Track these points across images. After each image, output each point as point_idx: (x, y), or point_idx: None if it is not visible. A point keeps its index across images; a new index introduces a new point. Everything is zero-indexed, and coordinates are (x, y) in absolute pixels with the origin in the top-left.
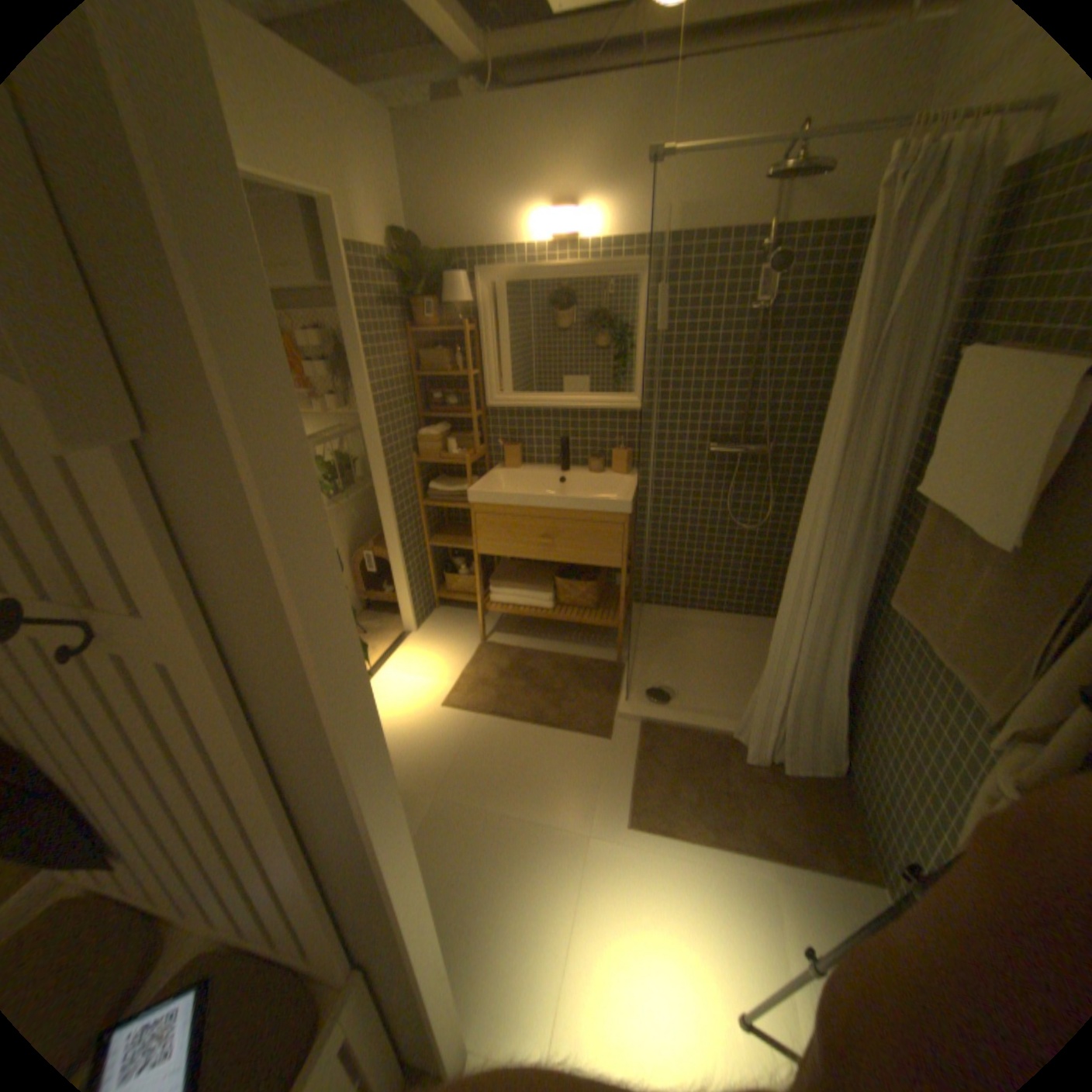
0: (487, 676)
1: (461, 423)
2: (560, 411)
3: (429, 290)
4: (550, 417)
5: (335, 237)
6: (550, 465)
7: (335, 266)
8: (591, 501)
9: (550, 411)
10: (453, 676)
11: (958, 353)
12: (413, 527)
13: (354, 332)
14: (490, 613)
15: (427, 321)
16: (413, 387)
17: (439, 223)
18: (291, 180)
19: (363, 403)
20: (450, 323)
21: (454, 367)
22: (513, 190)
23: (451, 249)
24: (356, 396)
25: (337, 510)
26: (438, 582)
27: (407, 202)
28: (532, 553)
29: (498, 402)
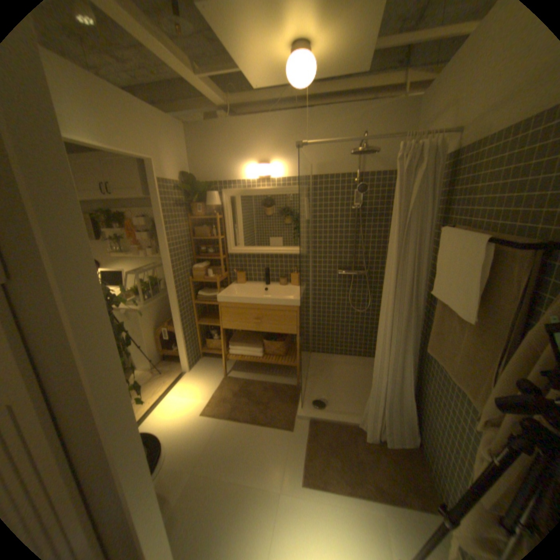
0: (226, 397)
1: (215, 261)
2: (264, 255)
3: (200, 199)
4: (260, 258)
5: (153, 177)
6: (260, 282)
7: (152, 190)
8: (280, 300)
9: (259, 255)
10: (207, 397)
11: (442, 229)
12: (189, 315)
13: (160, 219)
14: (229, 360)
15: (198, 214)
16: (191, 245)
17: (205, 170)
18: (132, 152)
19: (164, 253)
20: (210, 215)
21: (212, 235)
22: (240, 157)
23: (210, 182)
24: (160, 250)
25: (148, 307)
26: (202, 344)
27: (190, 161)
28: (251, 327)
29: (233, 251)
